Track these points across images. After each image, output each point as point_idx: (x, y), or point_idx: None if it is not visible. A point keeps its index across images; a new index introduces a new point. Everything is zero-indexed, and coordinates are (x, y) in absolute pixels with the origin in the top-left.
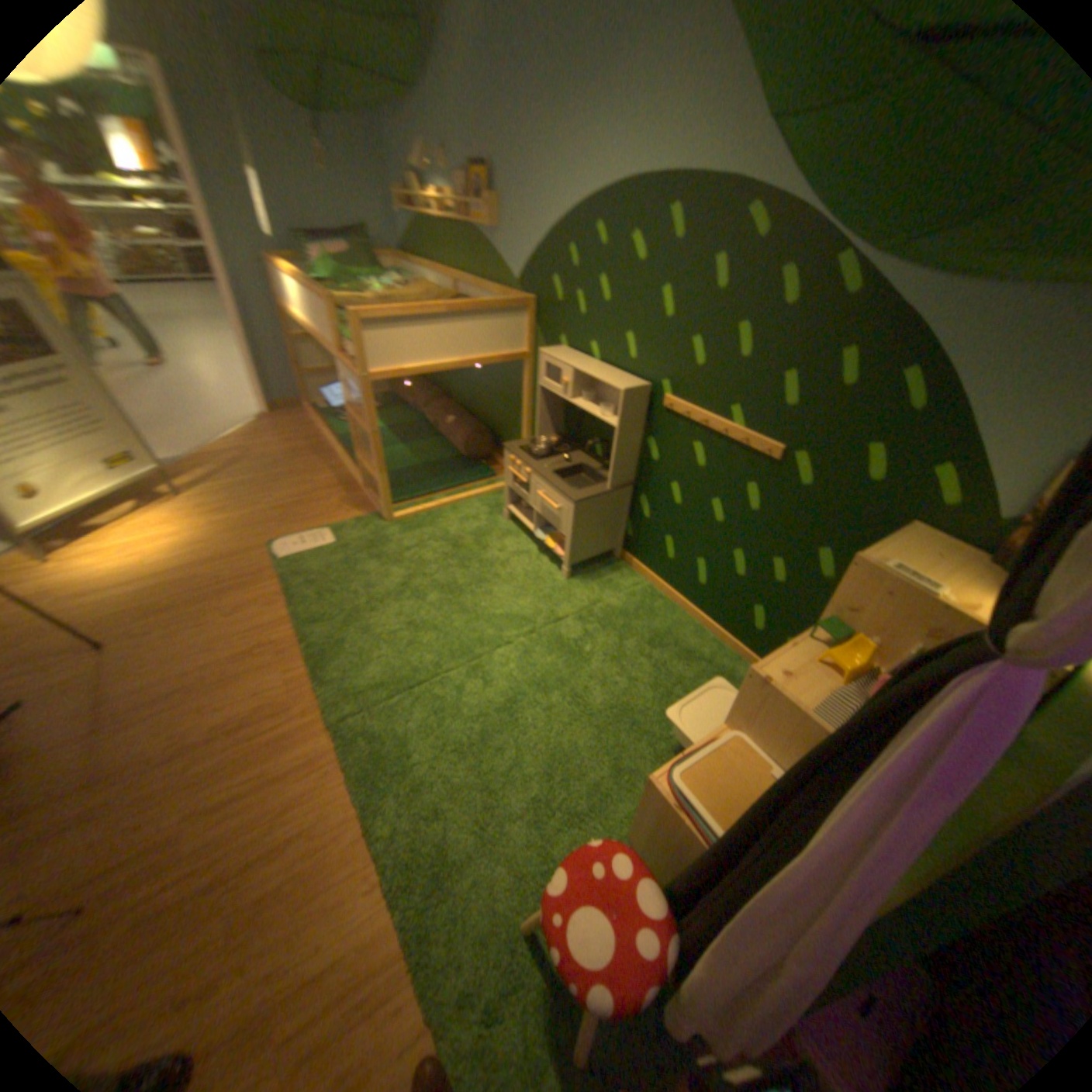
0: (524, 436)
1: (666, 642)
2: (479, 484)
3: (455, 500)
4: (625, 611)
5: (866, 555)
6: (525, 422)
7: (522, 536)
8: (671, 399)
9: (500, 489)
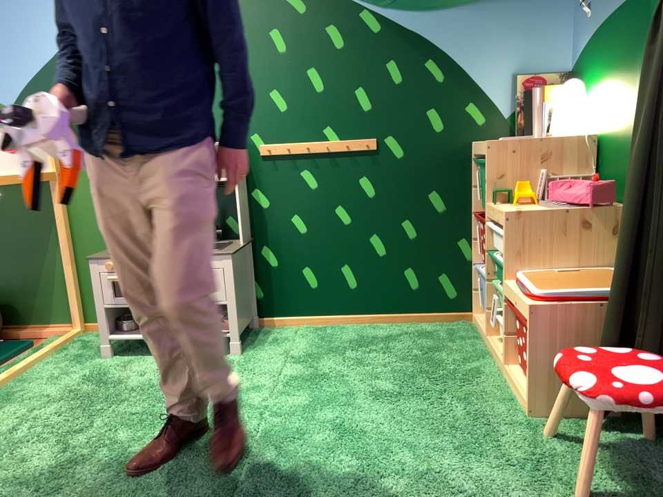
0: (66, 270)
1: (366, 340)
2: (16, 356)
3: (11, 371)
4: (313, 344)
5: (485, 143)
6: (66, 251)
7: (143, 357)
8: (266, 143)
9: (59, 343)
